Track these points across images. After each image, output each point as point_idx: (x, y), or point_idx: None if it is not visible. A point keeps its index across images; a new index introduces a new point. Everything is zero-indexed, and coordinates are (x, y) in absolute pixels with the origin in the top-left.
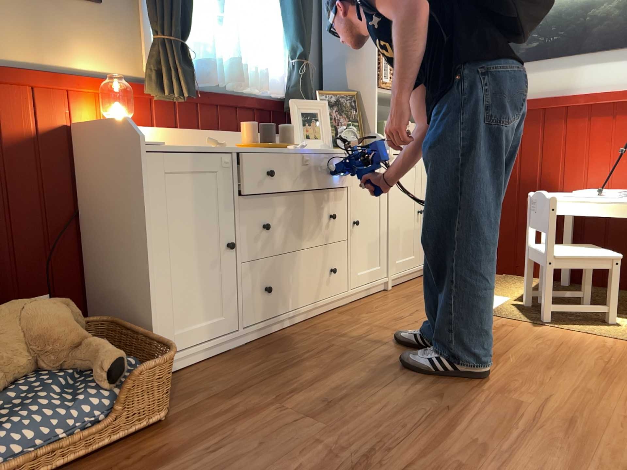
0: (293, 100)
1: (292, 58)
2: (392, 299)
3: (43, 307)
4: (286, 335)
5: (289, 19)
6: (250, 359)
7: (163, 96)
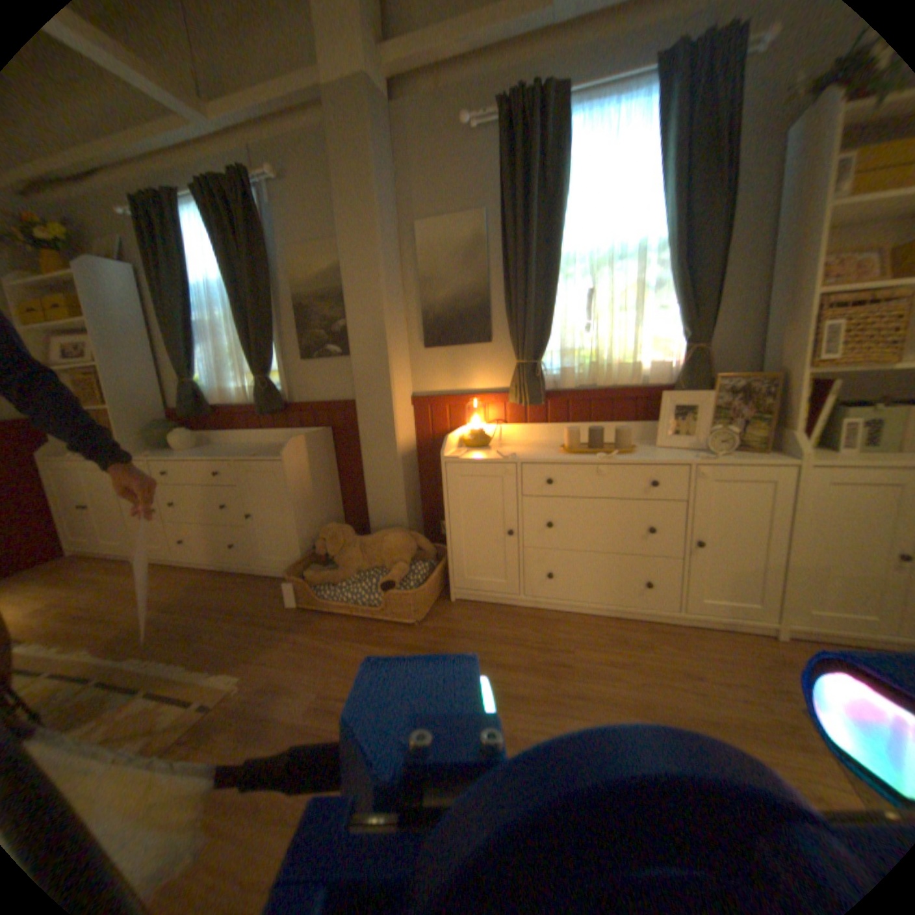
0: (679, 389)
1: (686, 341)
2: (754, 654)
3: (396, 537)
4: (566, 620)
5: (679, 300)
6: (510, 621)
7: (521, 404)
